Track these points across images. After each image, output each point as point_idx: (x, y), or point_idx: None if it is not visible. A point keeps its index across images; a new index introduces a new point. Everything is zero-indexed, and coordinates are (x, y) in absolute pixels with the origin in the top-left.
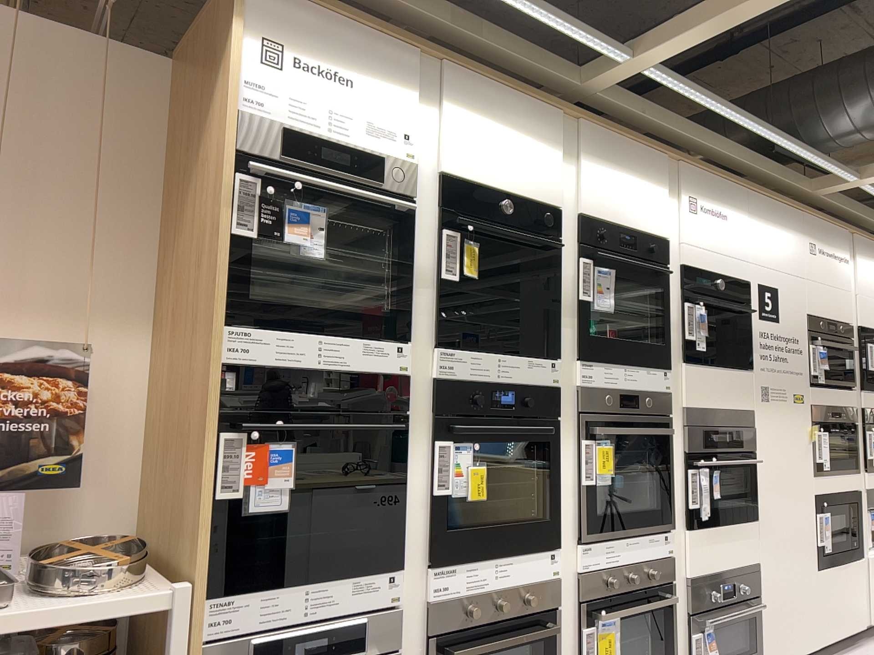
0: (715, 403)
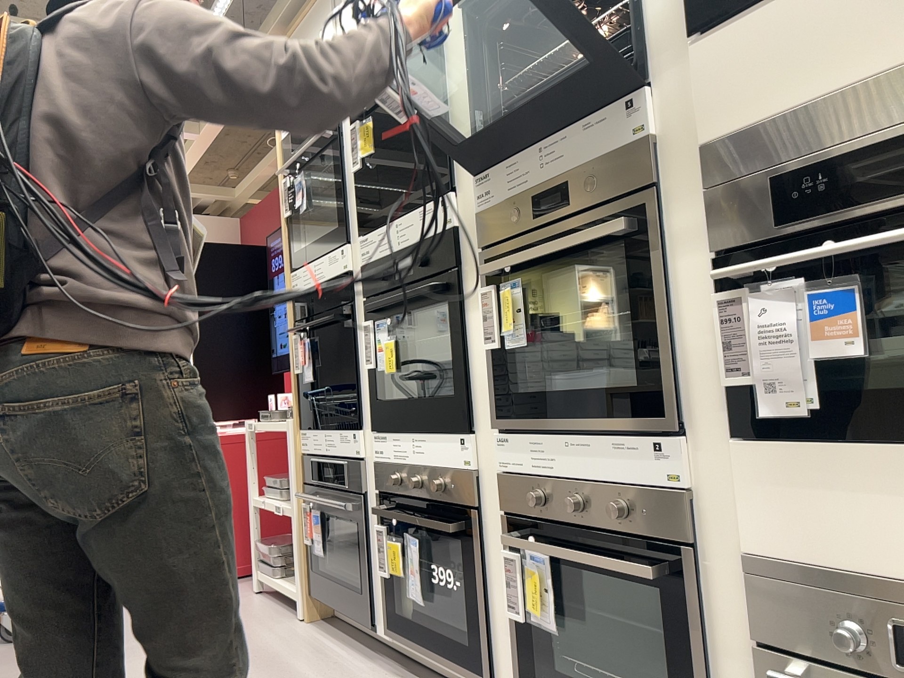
0: (834, 77)
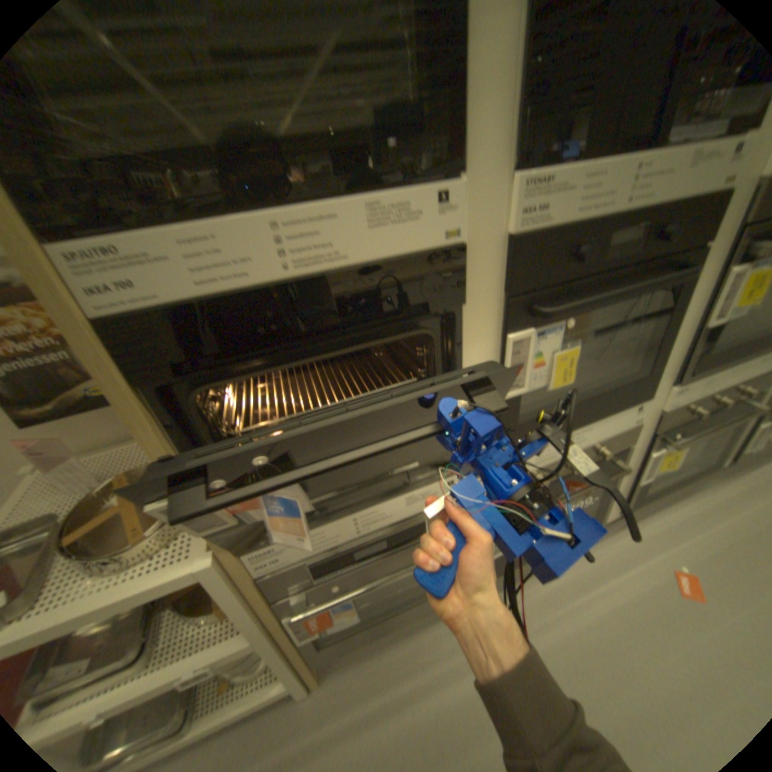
0: None
